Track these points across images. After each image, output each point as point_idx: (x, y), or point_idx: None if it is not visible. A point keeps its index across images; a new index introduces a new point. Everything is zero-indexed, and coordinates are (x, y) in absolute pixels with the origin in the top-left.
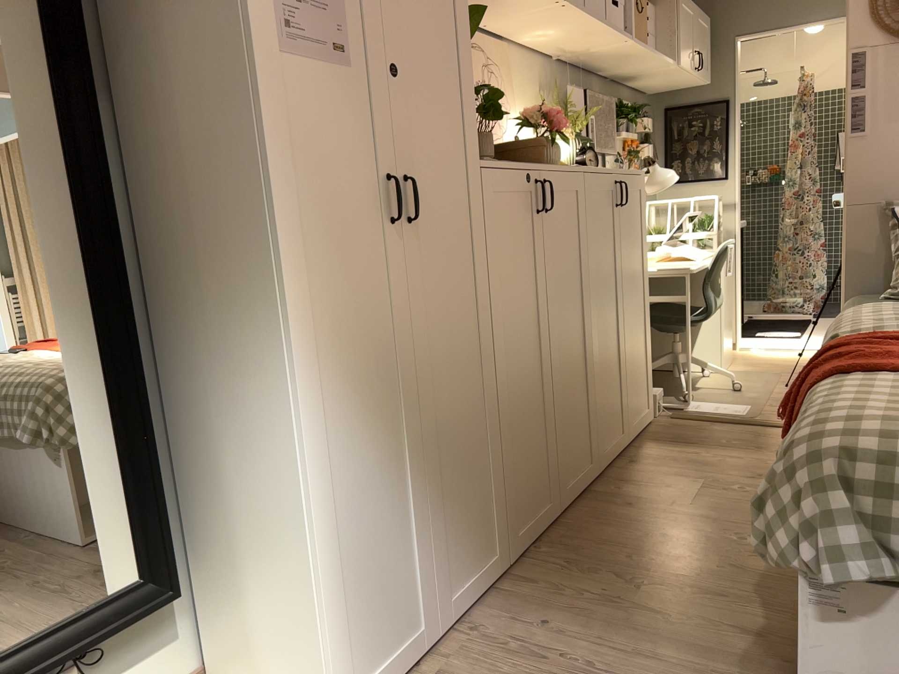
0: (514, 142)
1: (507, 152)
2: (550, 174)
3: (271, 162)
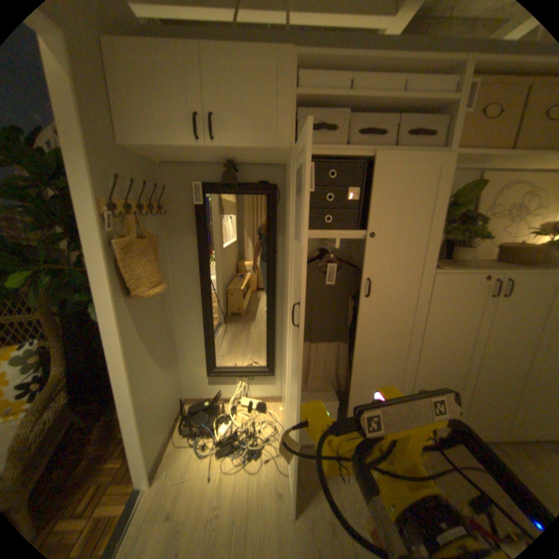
0: (518, 246)
1: (506, 252)
2: (519, 276)
3: (290, 276)
